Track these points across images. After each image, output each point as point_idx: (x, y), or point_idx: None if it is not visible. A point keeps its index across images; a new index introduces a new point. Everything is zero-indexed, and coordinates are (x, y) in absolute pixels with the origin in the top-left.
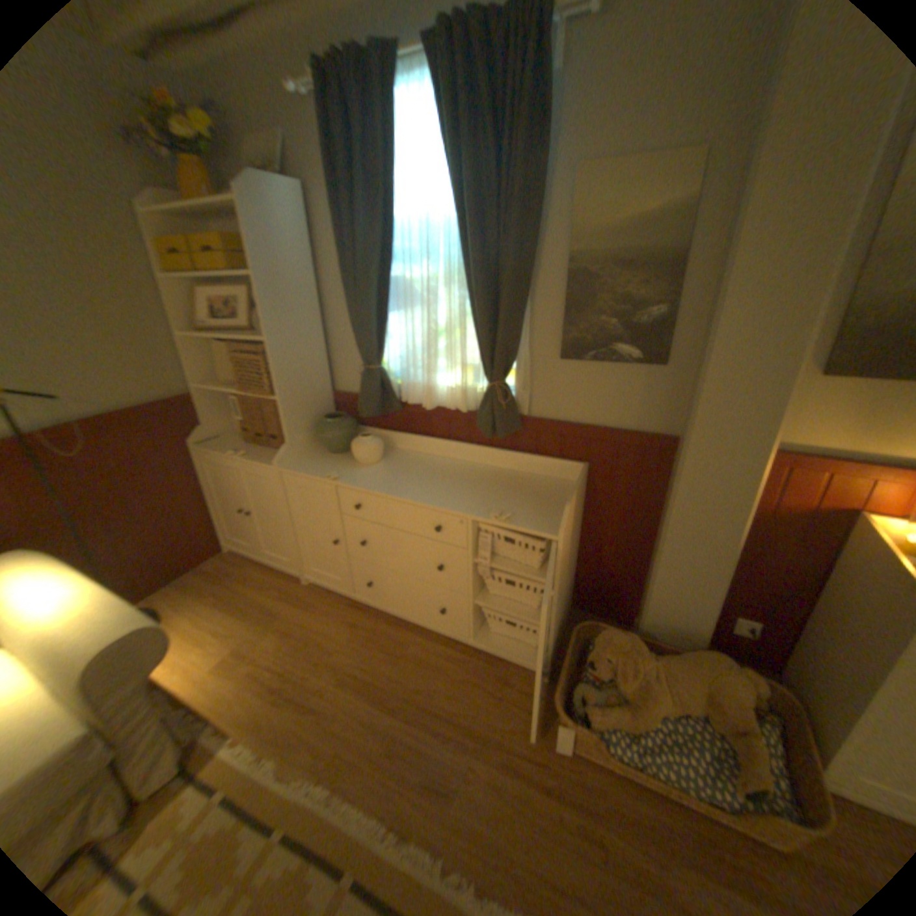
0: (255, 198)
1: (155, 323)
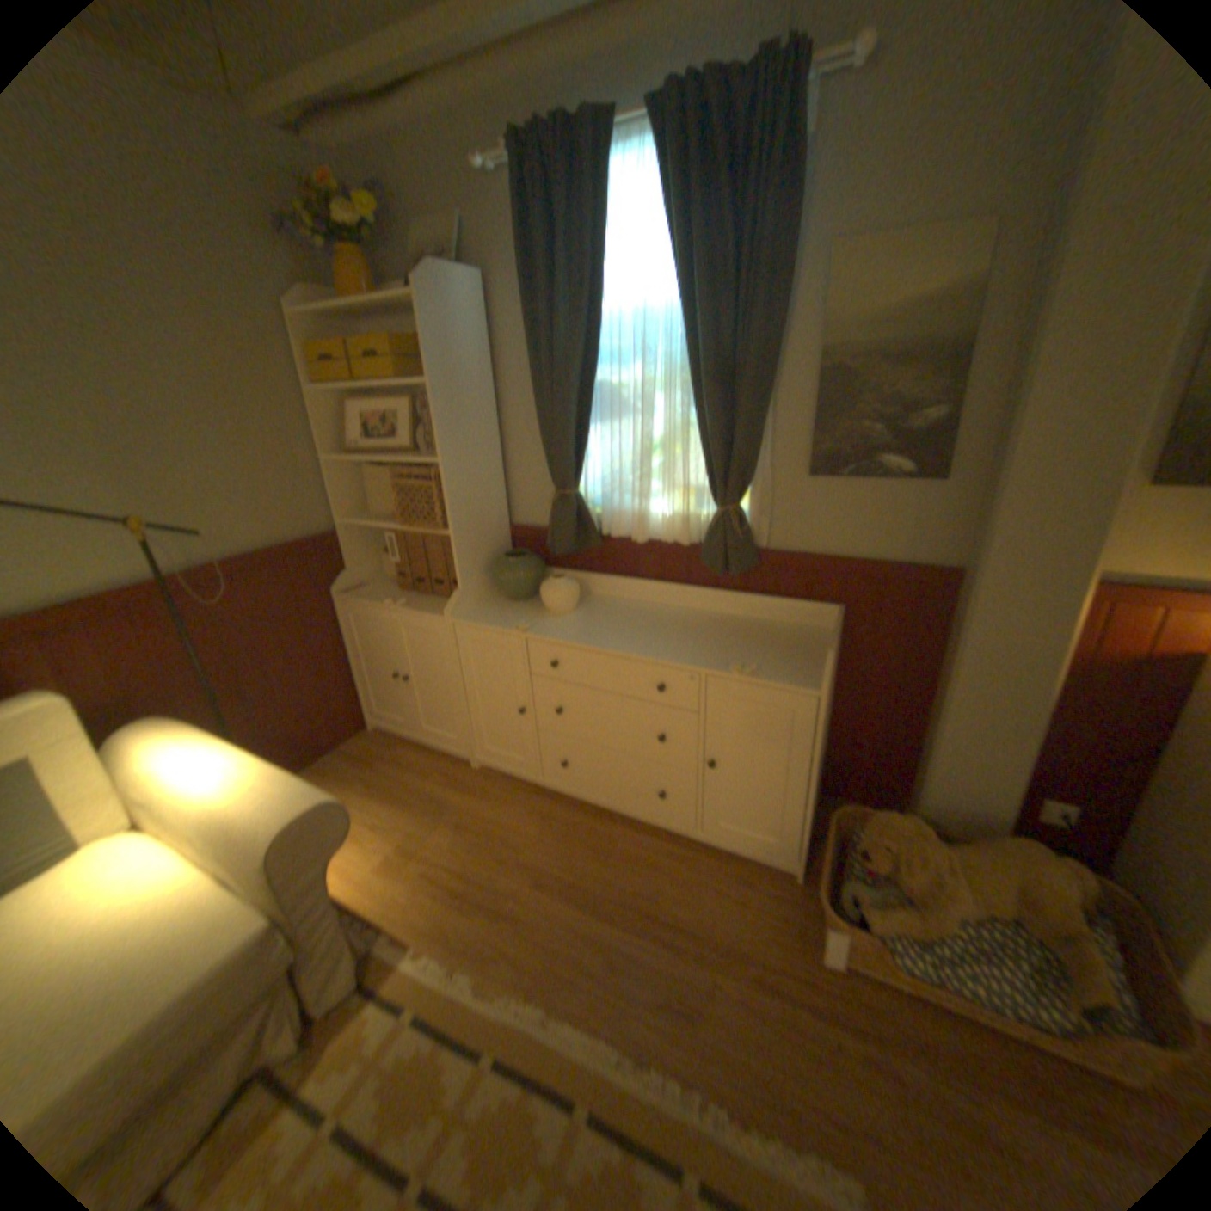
0: (435, 294)
1: (301, 447)
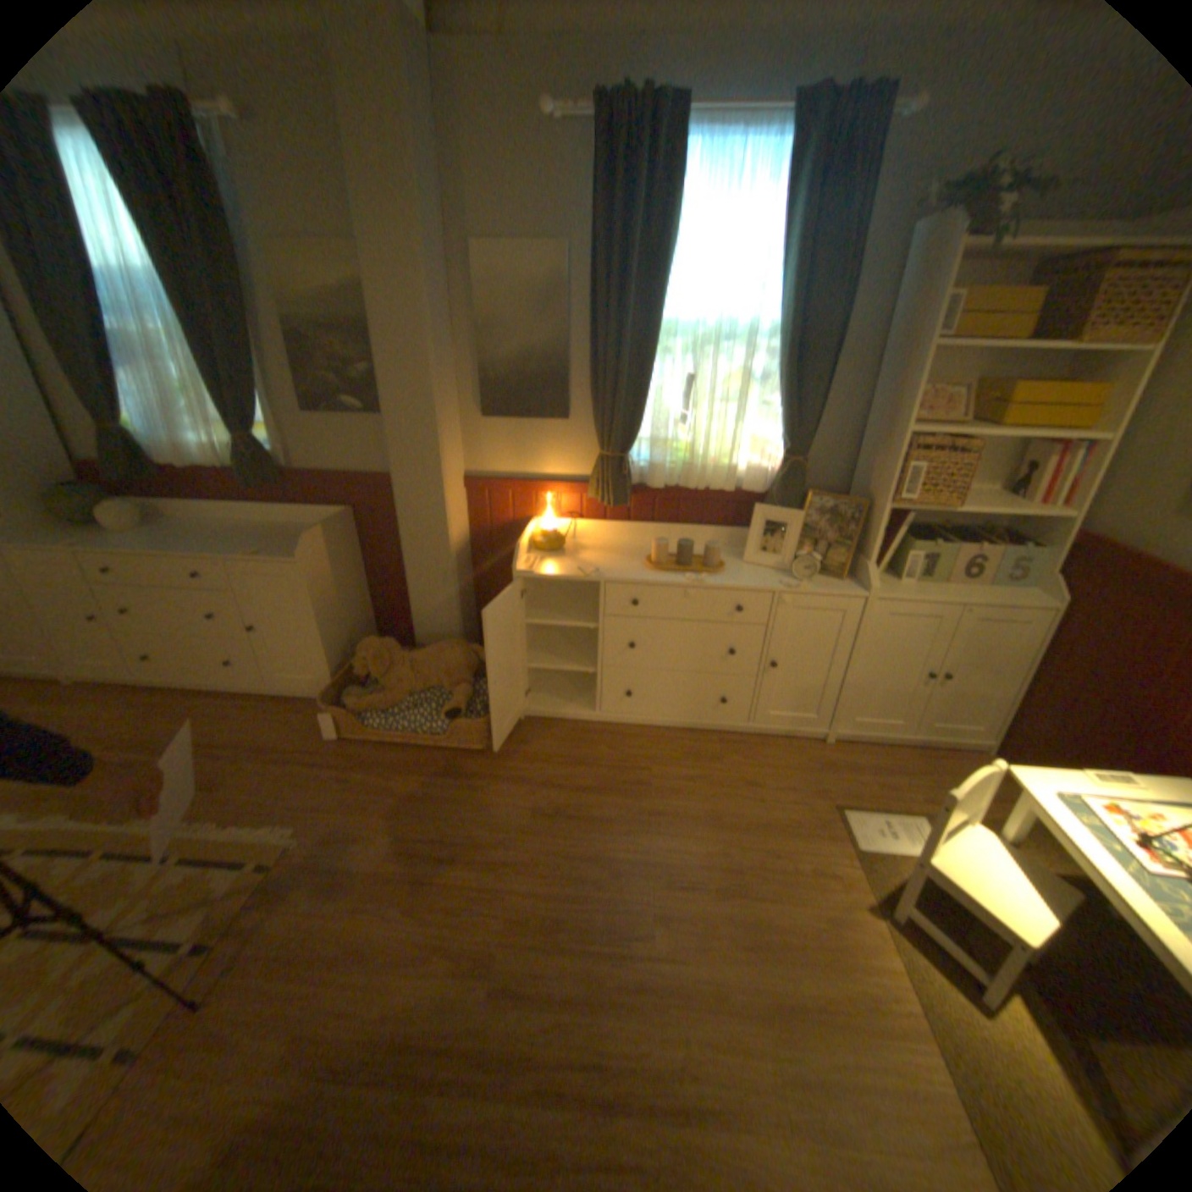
0: None
1: None
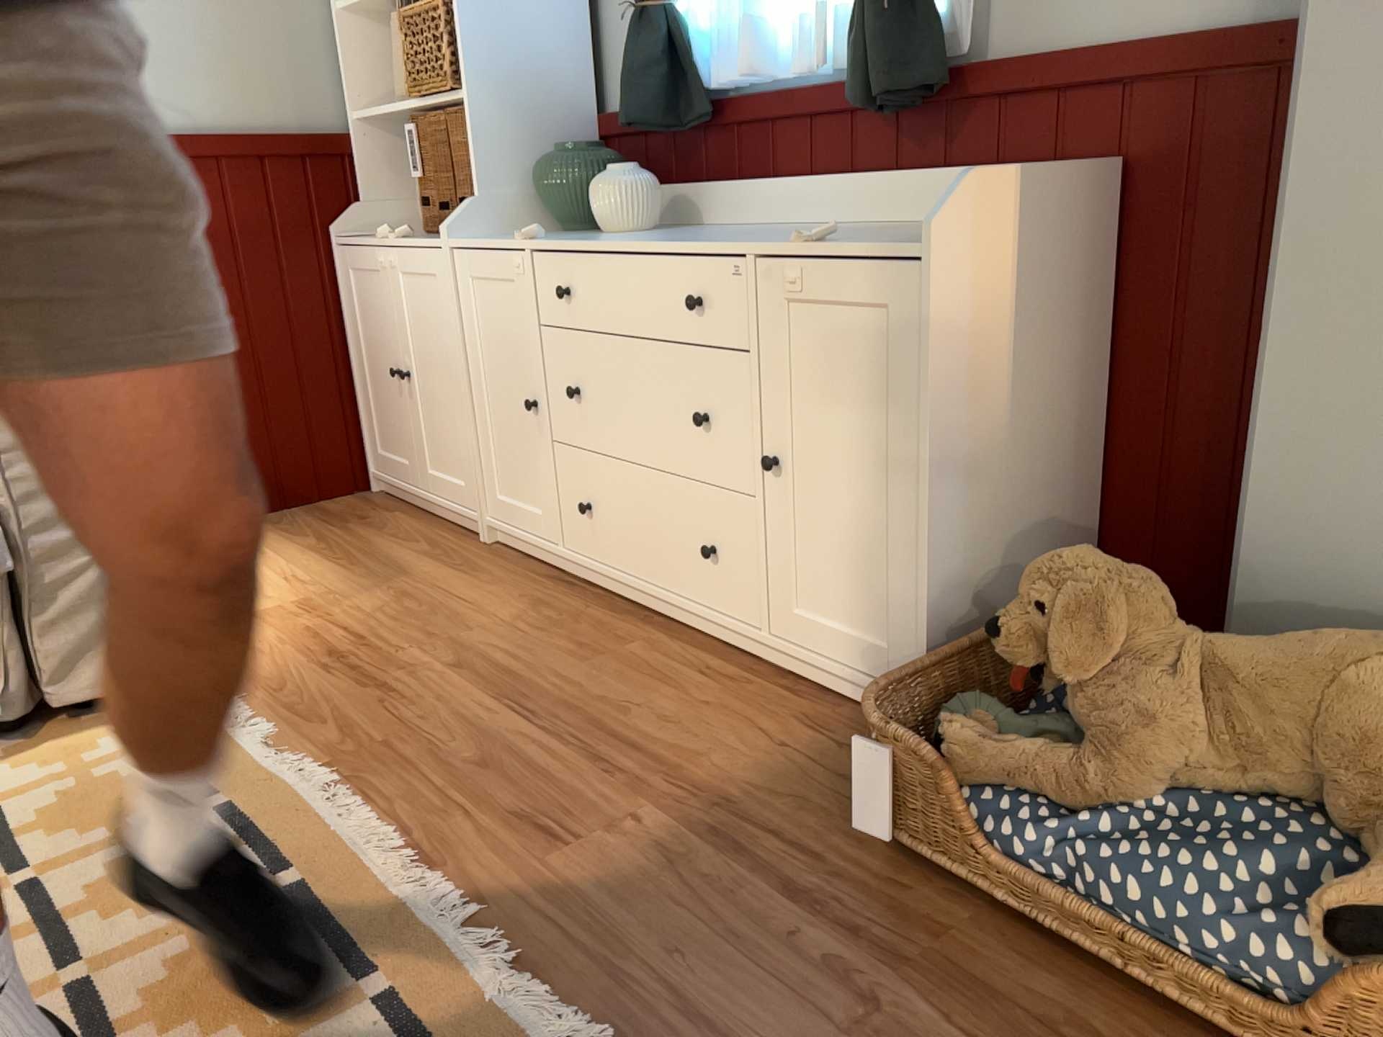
0: None
1: None
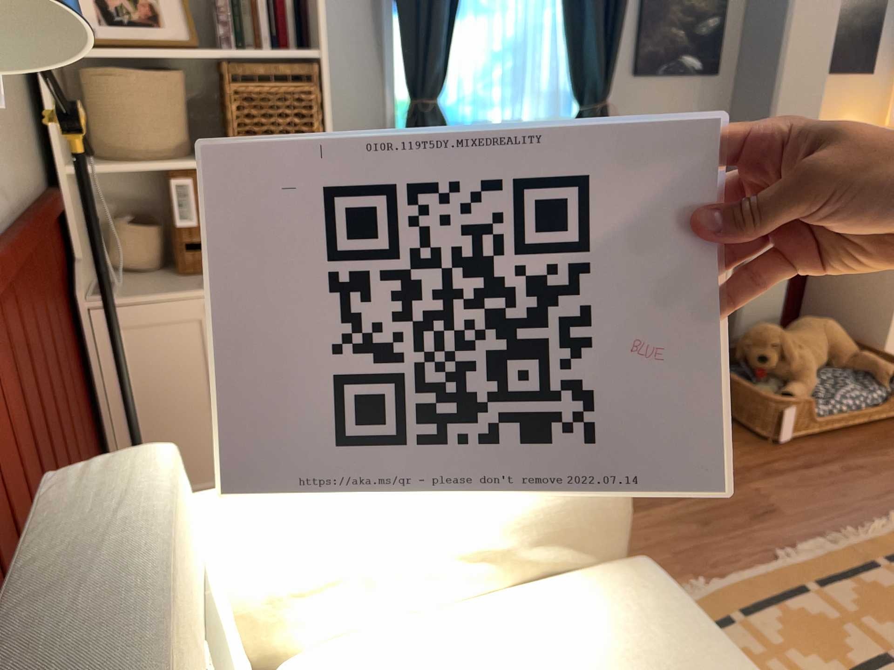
0: None
1: None
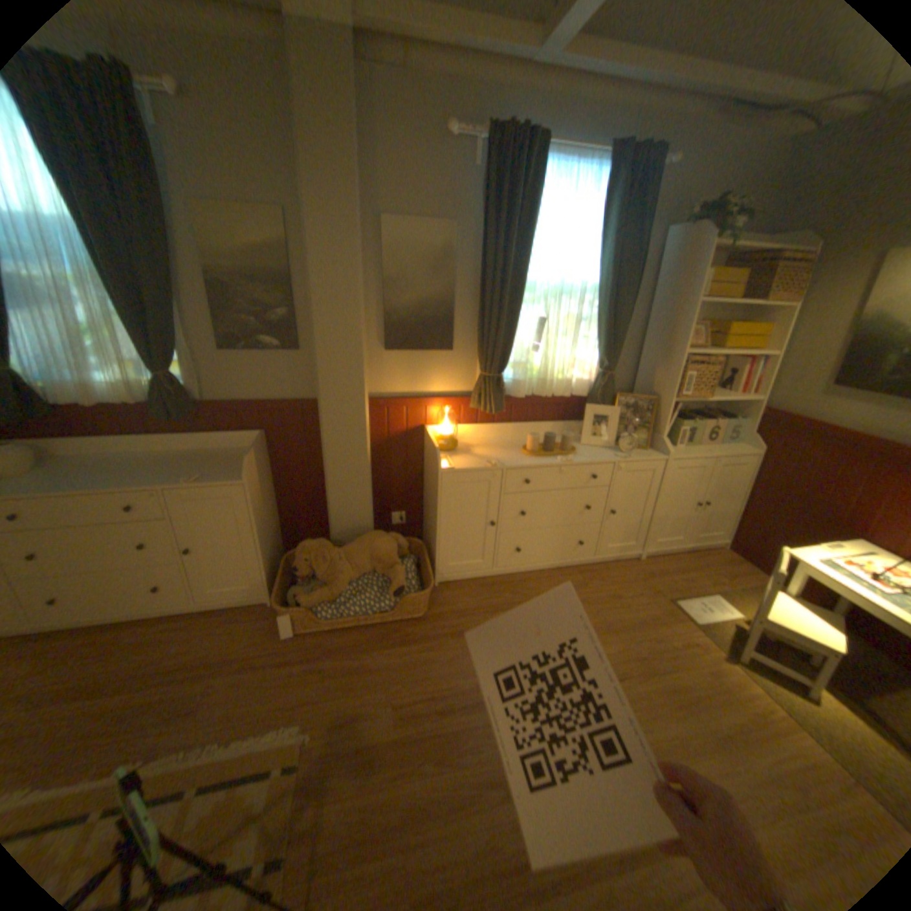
0: None
1: None
